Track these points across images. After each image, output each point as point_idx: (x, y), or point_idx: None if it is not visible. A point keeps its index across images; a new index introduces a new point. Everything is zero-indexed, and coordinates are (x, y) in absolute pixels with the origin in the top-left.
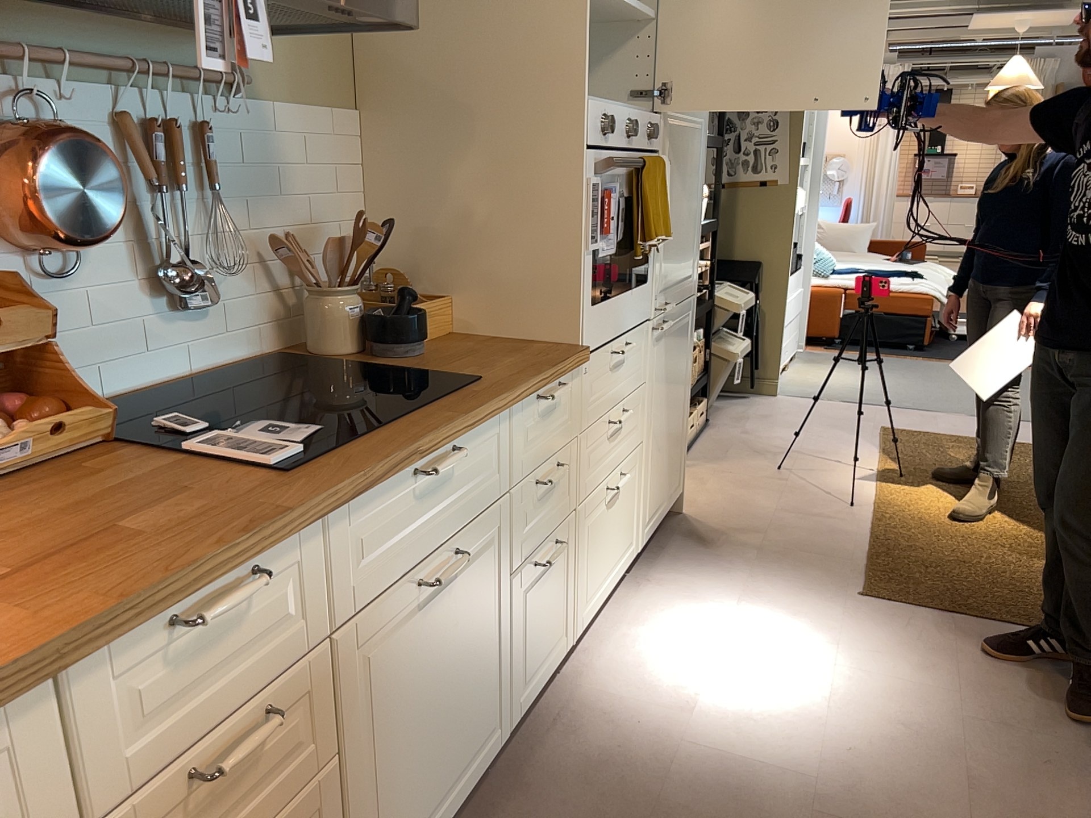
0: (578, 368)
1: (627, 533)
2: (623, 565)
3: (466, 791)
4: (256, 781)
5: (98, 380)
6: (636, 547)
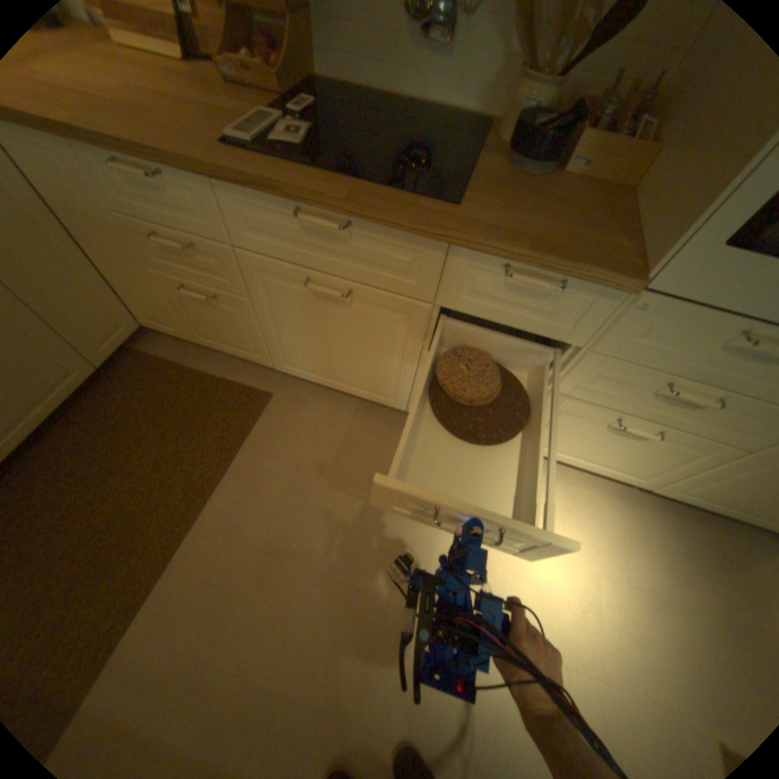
0: (630, 295)
1: (640, 469)
2: (612, 475)
3: (359, 396)
4: (195, 266)
5: (356, 68)
6: (648, 486)
